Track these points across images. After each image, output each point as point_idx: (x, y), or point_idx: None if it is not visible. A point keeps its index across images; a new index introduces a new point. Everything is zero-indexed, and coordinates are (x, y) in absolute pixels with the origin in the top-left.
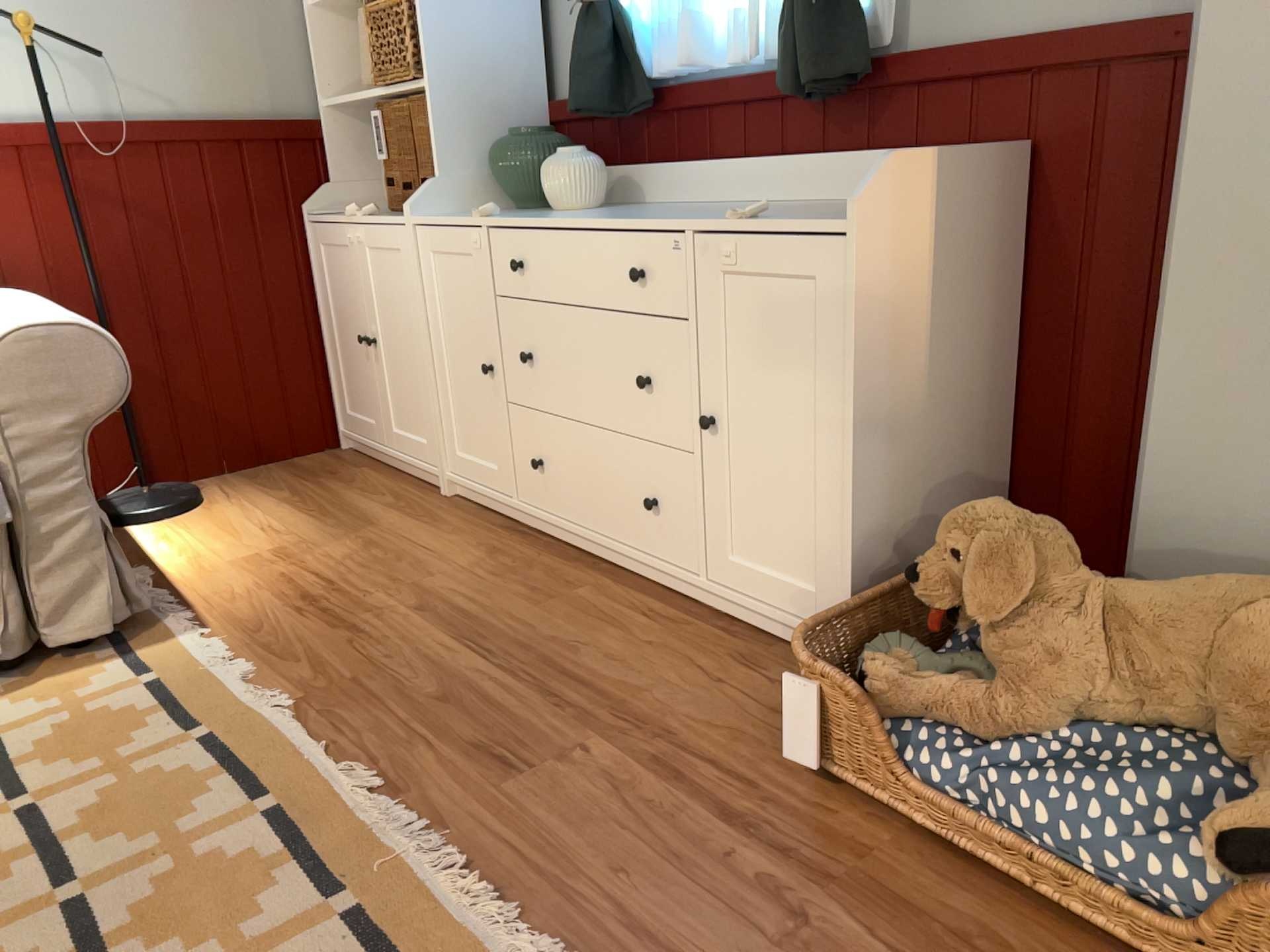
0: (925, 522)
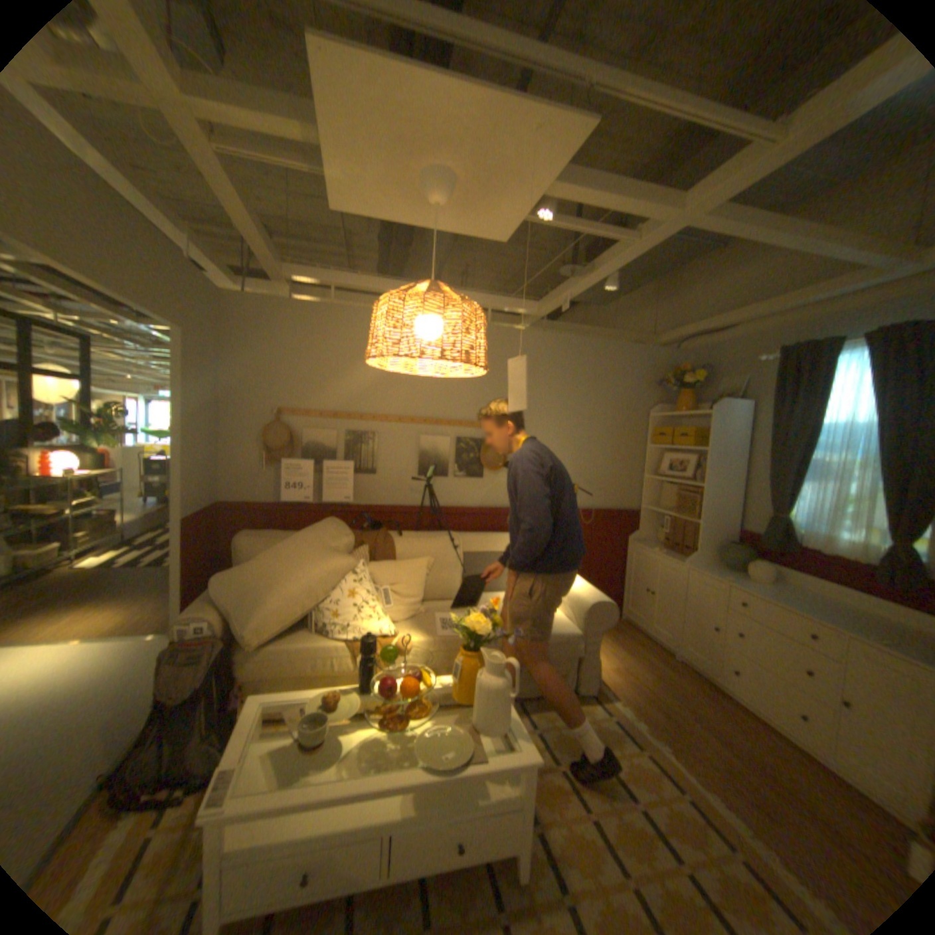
0: None
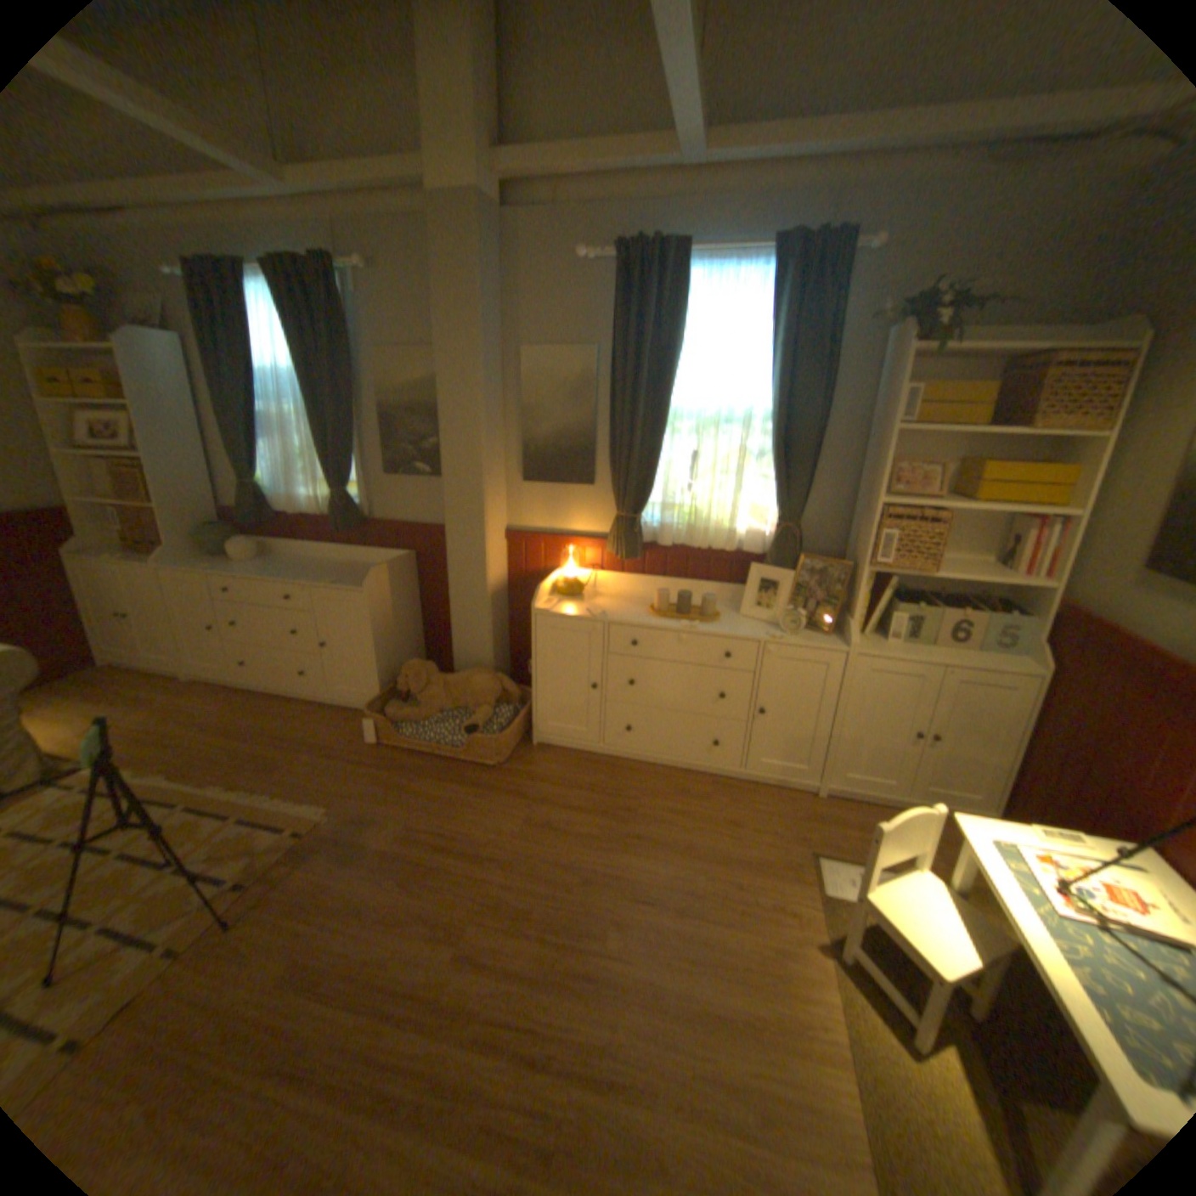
0: (399, 666)
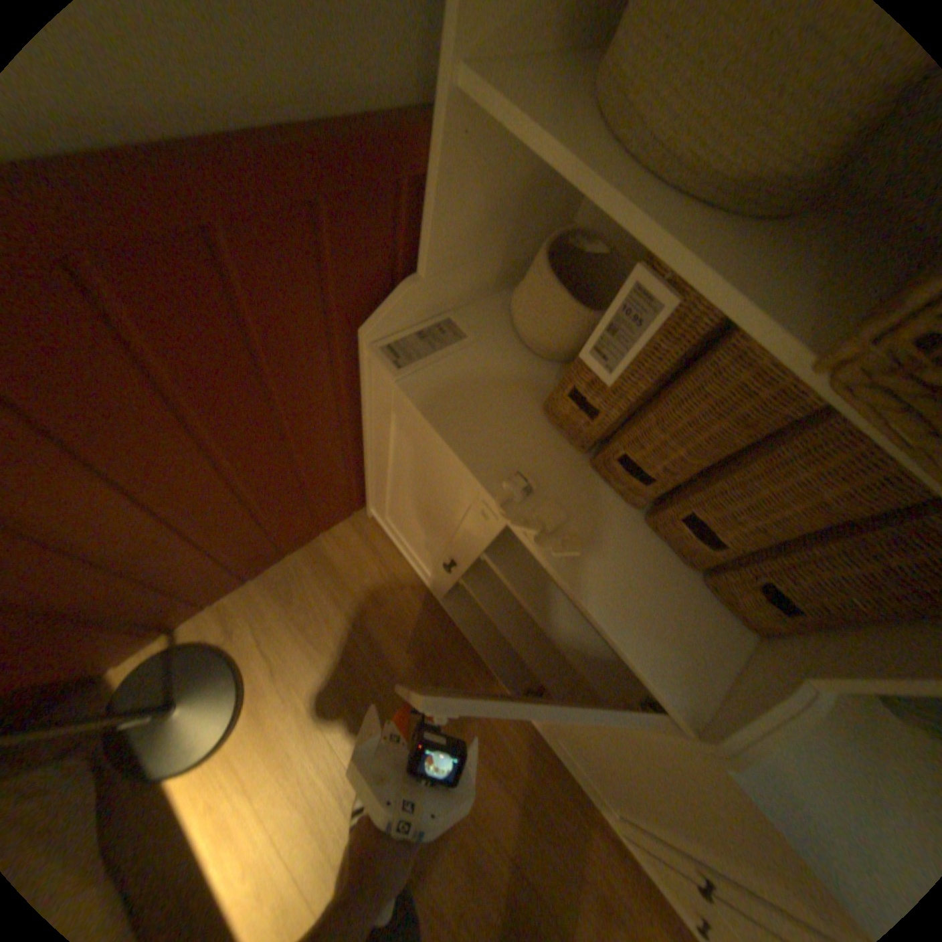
0: None
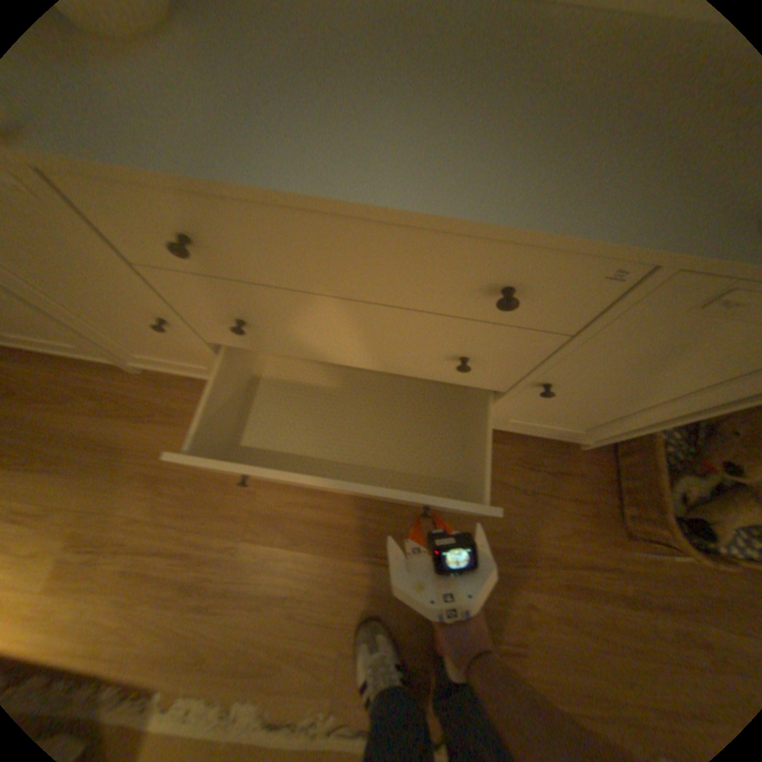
0: None
